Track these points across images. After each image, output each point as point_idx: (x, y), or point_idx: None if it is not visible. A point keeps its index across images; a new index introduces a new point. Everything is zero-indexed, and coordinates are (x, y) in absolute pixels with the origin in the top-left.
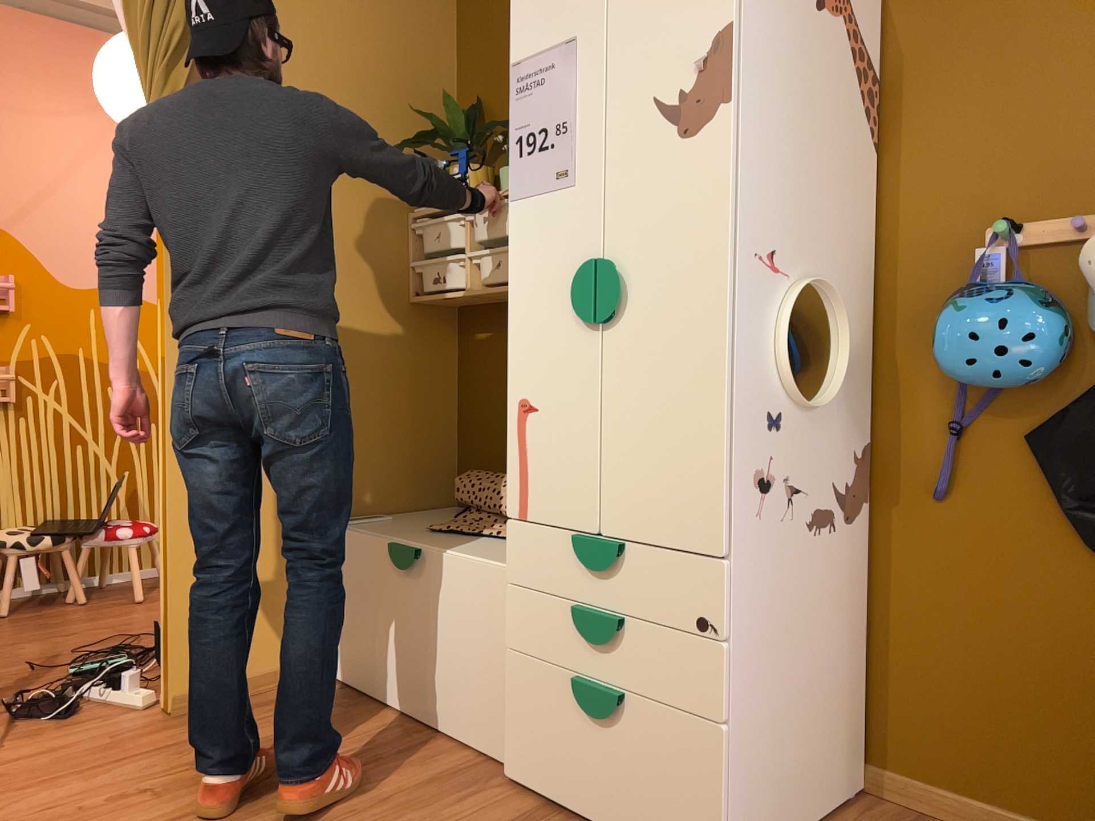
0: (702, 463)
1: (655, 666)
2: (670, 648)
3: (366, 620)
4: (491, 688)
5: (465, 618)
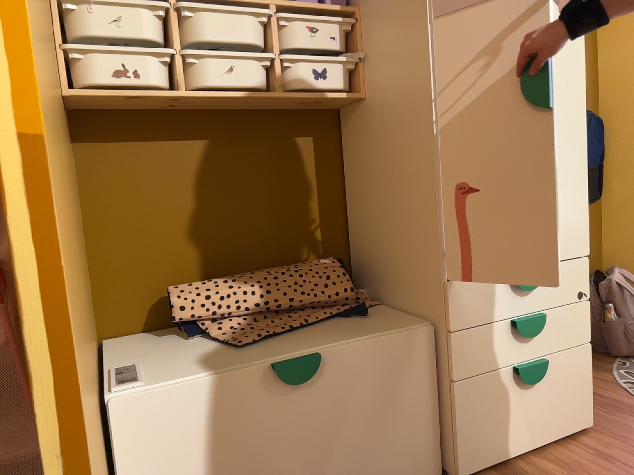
0: (578, 206)
1: (559, 331)
2: (566, 316)
3: (228, 474)
4: (418, 429)
5: (385, 389)
